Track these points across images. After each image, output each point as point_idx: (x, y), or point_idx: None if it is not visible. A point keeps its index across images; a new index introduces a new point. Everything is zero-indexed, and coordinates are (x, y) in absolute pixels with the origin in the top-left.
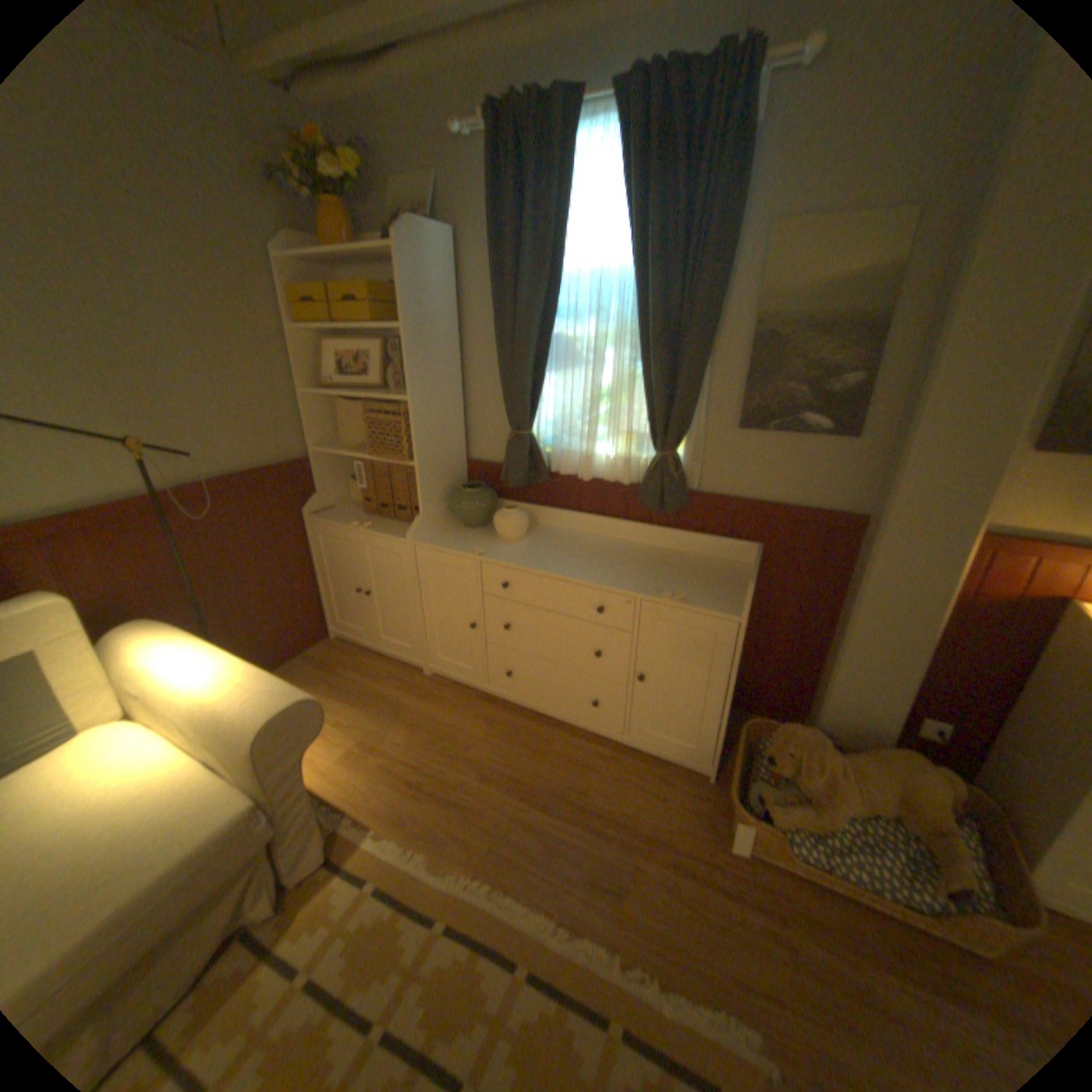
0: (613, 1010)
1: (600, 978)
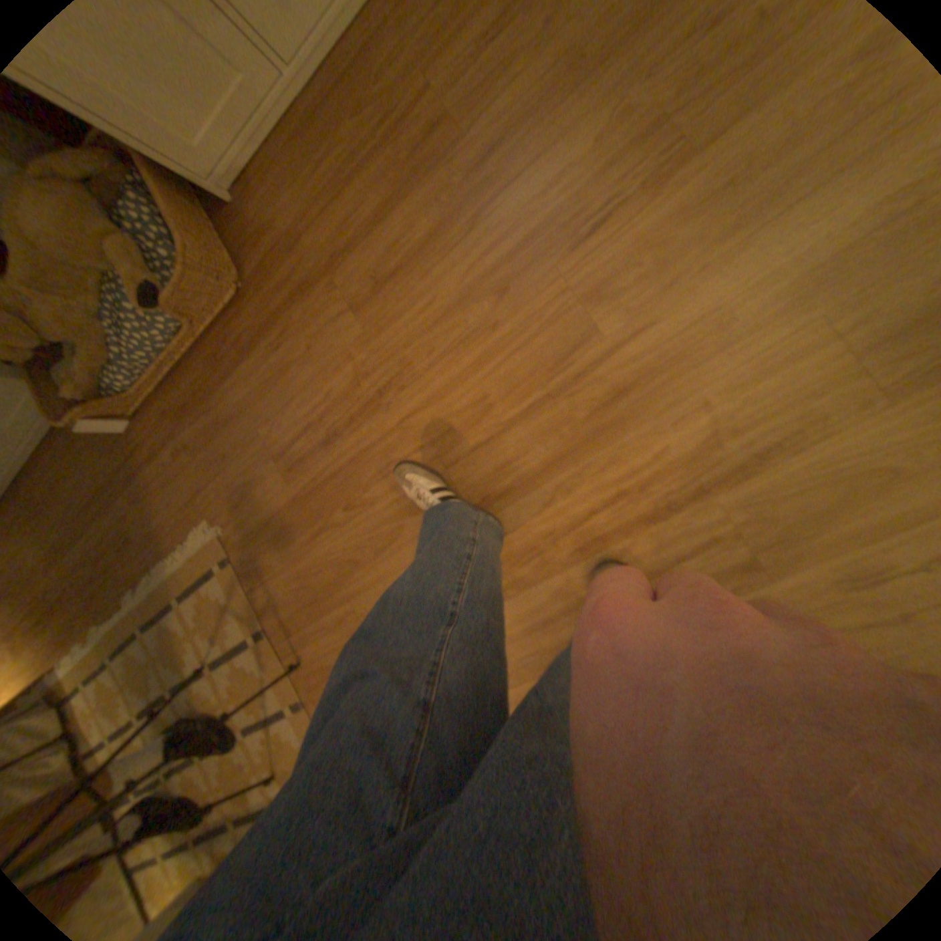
0: (161, 593)
1: (148, 588)
